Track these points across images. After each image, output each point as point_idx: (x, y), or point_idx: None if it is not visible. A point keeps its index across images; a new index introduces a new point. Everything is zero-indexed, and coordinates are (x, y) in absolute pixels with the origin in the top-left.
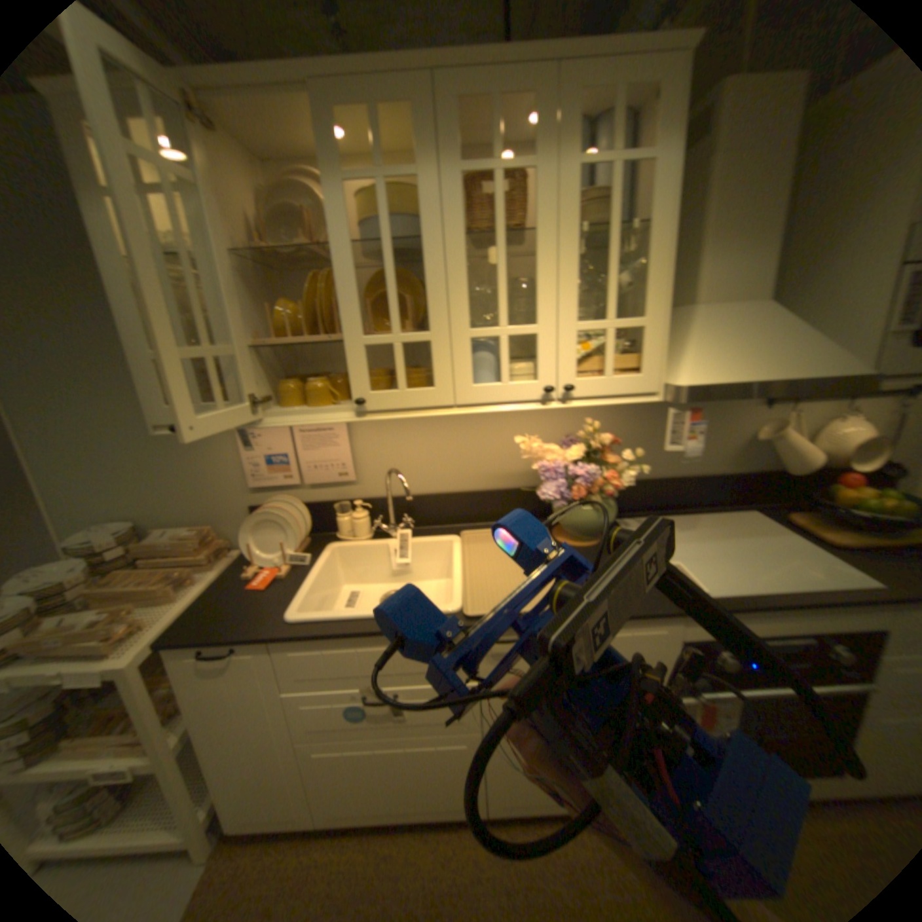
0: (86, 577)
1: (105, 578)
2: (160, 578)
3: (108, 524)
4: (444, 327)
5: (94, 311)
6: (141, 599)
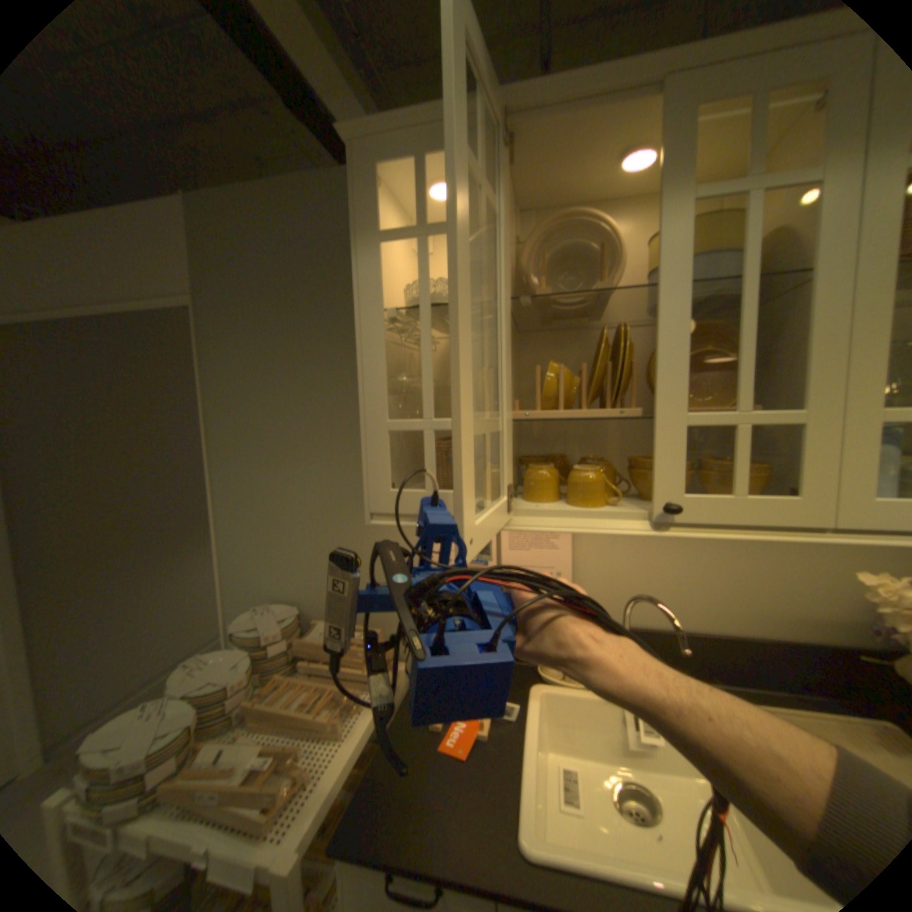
0: (243, 681)
1: (261, 684)
2: (323, 698)
3: (269, 605)
4: (832, 400)
5: (306, 373)
6: (300, 729)
